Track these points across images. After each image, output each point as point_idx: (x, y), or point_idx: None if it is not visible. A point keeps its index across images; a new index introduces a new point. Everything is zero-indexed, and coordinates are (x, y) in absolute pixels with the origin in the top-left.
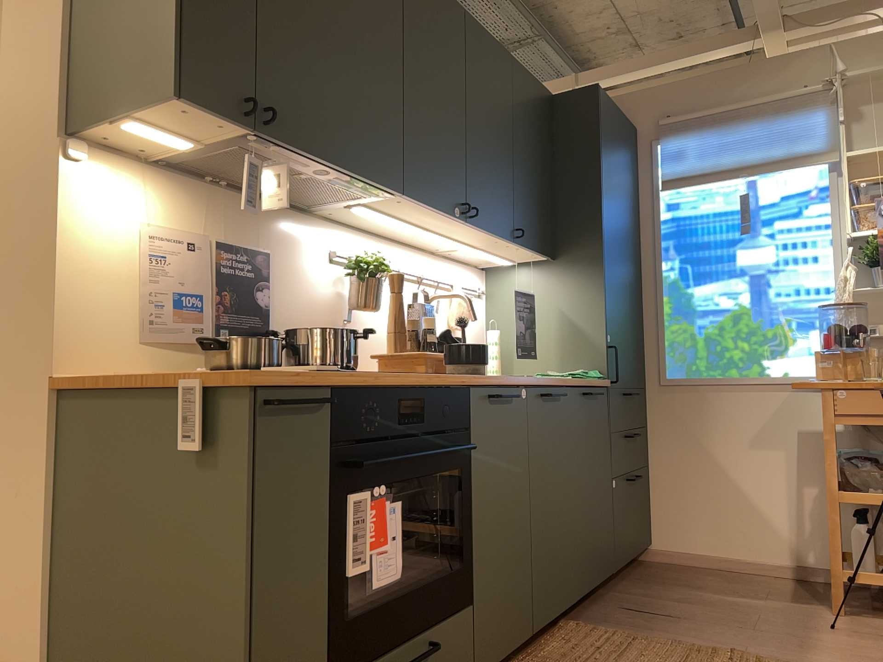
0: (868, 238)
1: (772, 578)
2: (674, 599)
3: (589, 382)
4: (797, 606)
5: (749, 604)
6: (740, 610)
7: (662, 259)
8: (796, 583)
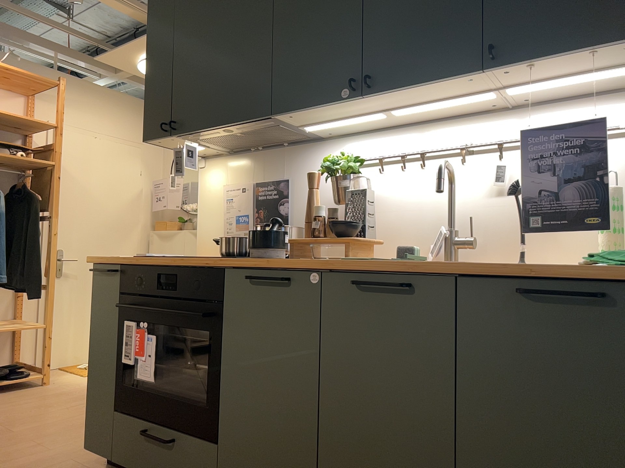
0: None
1: None
2: None
3: (572, 270)
4: None
5: None
6: None
7: None
8: None
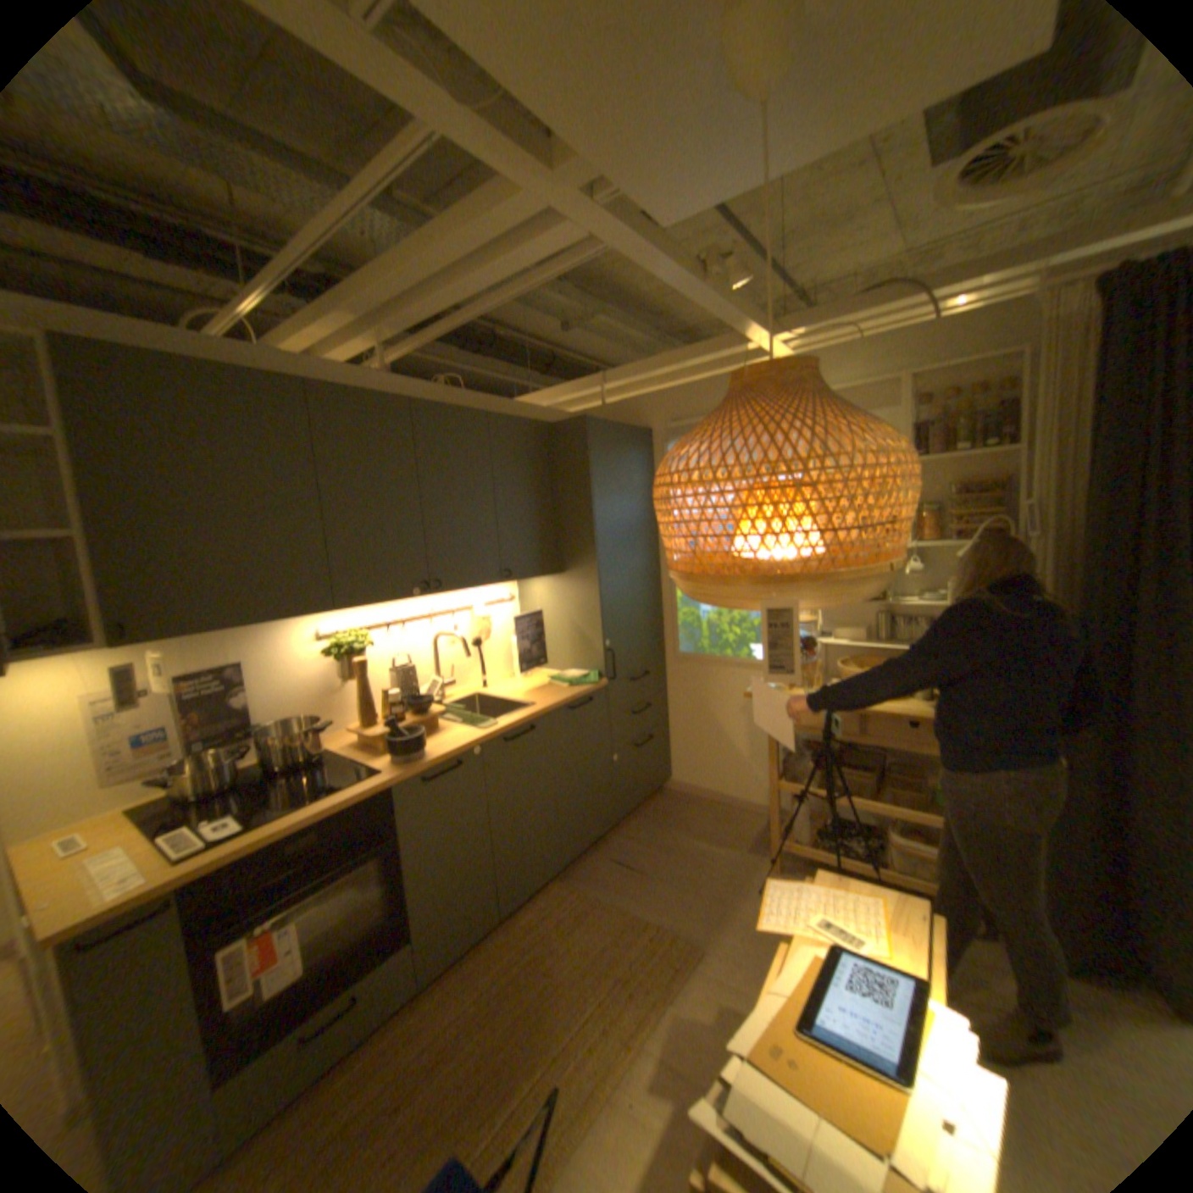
0: None
1: (752, 818)
2: (656, 850)
3: (577, 693)
4: (748, 861)
5: (712, 858)
6: (700, 867)
7: None
8: (768, 825)
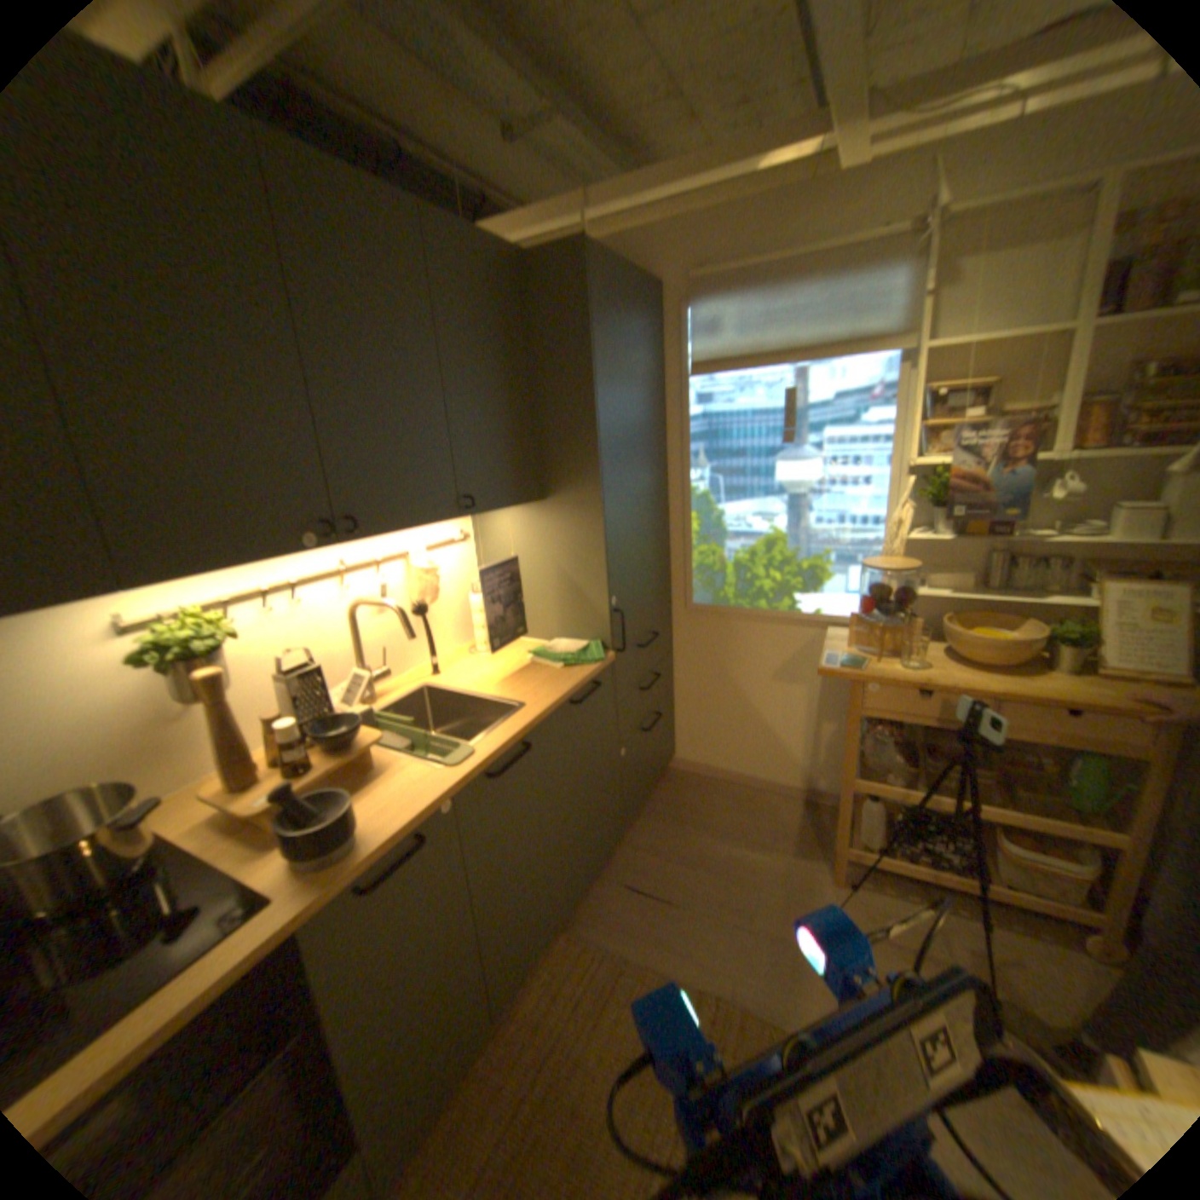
0: (938, 462)
1: (783, 803)
2: (679, 863)
3: (579, 677)
4: (799, 870)
5: (752, 868)
6: (741, 884)
7: (689, 468)
8: (804, 811)
